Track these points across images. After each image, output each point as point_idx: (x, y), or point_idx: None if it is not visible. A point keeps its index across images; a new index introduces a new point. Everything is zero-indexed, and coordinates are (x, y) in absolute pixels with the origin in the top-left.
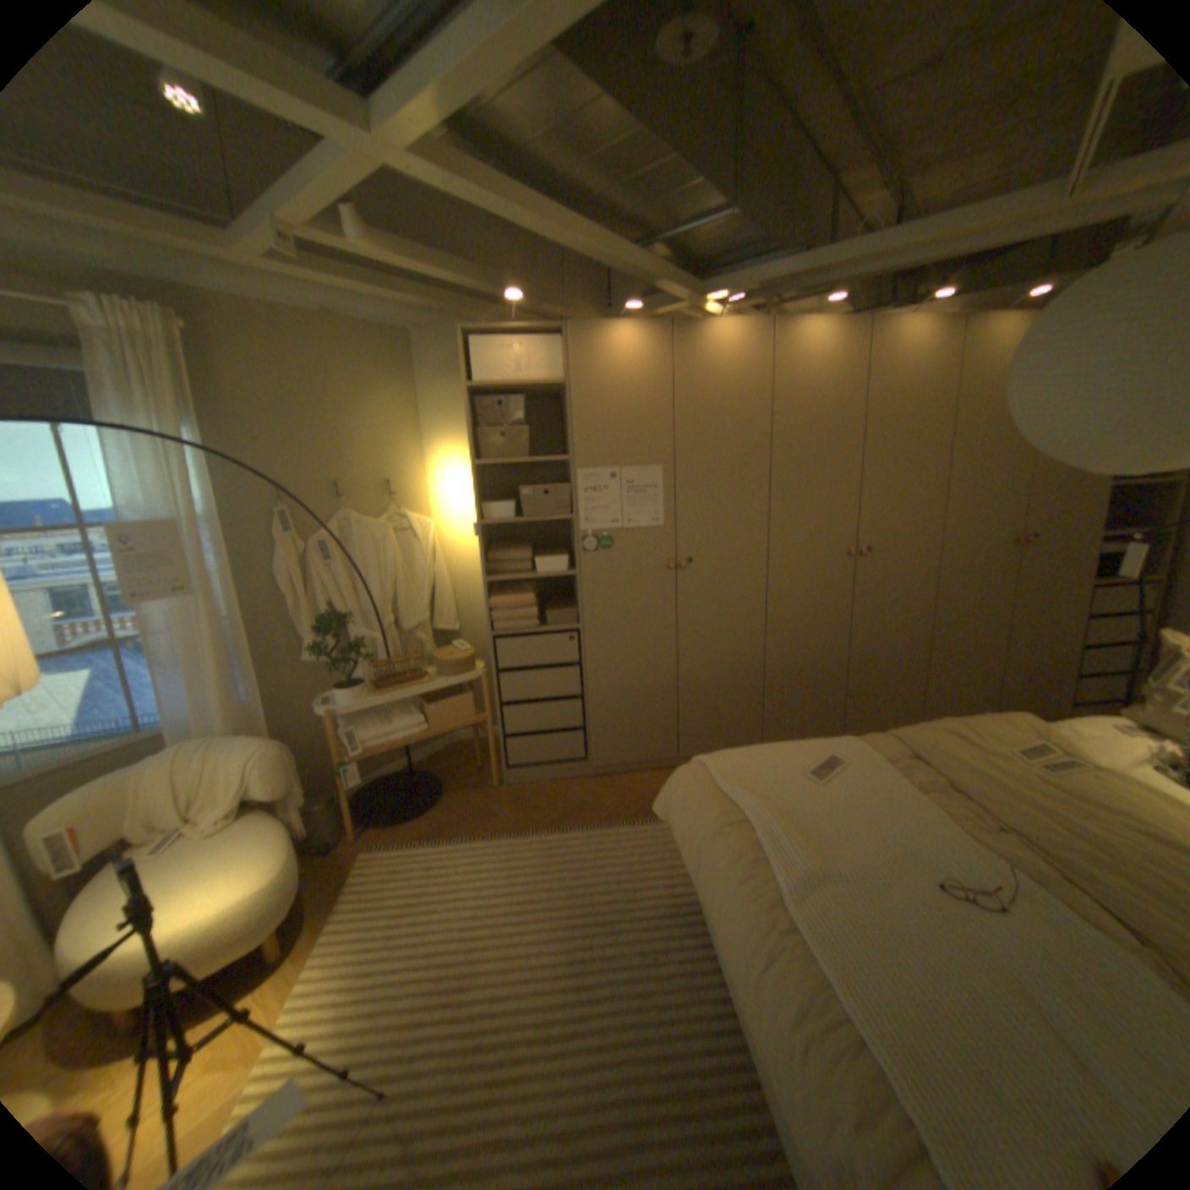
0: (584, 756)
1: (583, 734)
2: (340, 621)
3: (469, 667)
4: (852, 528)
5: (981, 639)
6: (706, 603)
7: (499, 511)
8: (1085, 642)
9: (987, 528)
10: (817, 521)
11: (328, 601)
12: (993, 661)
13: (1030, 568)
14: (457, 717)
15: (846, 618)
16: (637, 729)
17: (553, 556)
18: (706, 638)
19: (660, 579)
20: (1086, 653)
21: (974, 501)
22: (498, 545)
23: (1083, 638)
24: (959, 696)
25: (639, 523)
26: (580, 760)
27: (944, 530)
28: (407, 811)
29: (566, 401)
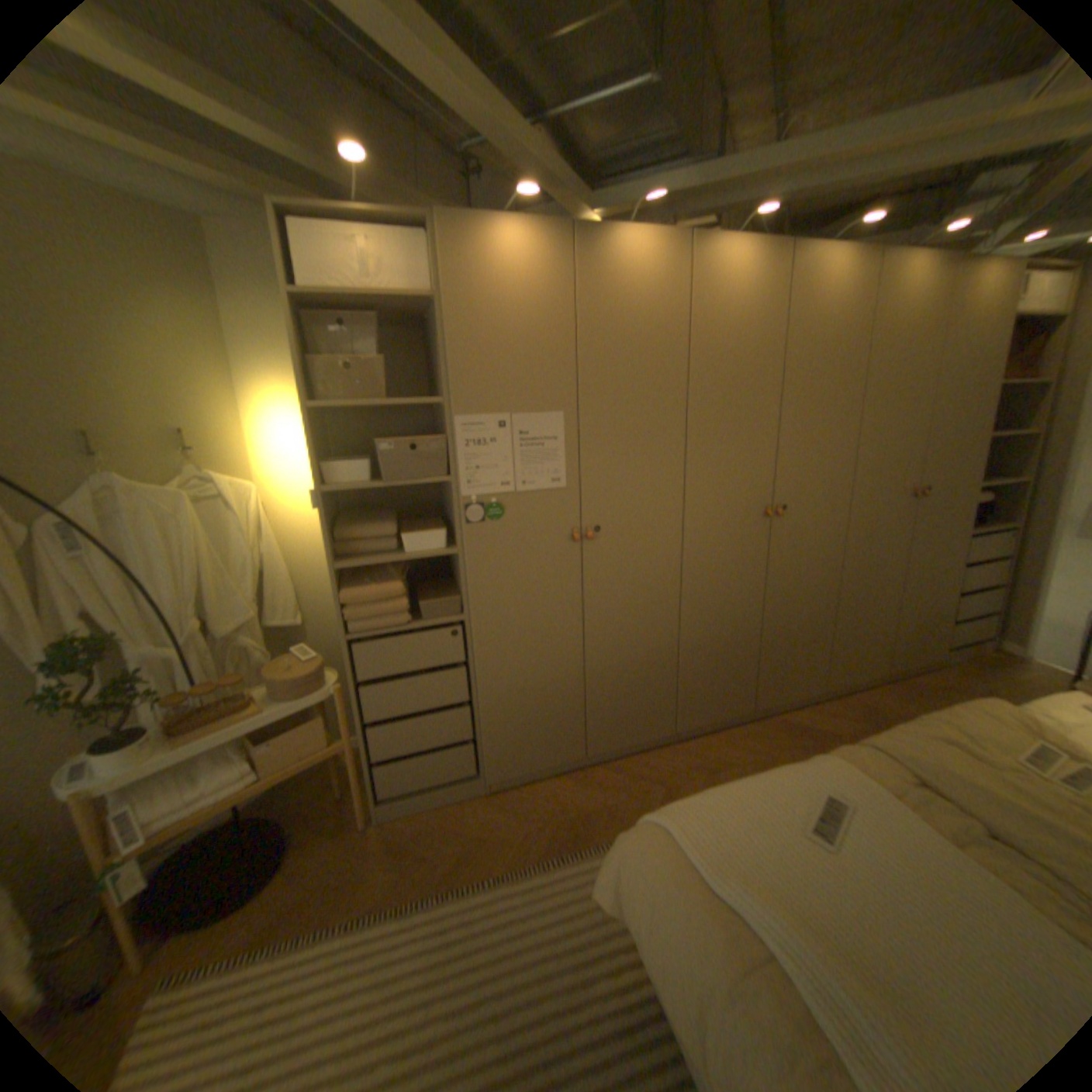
0: (476, 771)
1: (473, 746)
2: (94, 649)
3: (316, 682)
4: (768, 485)
5: (880, 595)
6: (616, 577)
7: (349, 471)
8: (961, 590)
9: (890, 481)
10: (734, 478)
11: (83, 609)
12: (889, 616)
13: (922, 521)
14: (302, 752)
15: (760, 583)
16: (539, 732)
17: (426, 529)
18: (616, 618)
19: (563, 552)
20: (961, 601)
21: (880, 454)
22: (350, 516)
23: (961, 586)
24: (859, 654)
25: (537, 484)
26: (470, 776)
27: (853, 485)
28: (233, 892)
29: (437, 322)
